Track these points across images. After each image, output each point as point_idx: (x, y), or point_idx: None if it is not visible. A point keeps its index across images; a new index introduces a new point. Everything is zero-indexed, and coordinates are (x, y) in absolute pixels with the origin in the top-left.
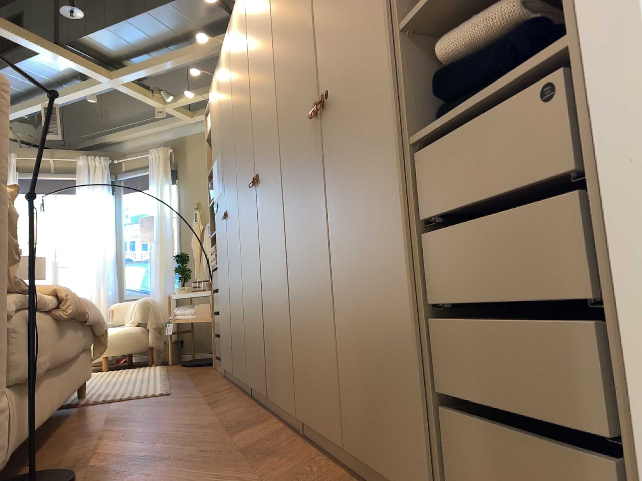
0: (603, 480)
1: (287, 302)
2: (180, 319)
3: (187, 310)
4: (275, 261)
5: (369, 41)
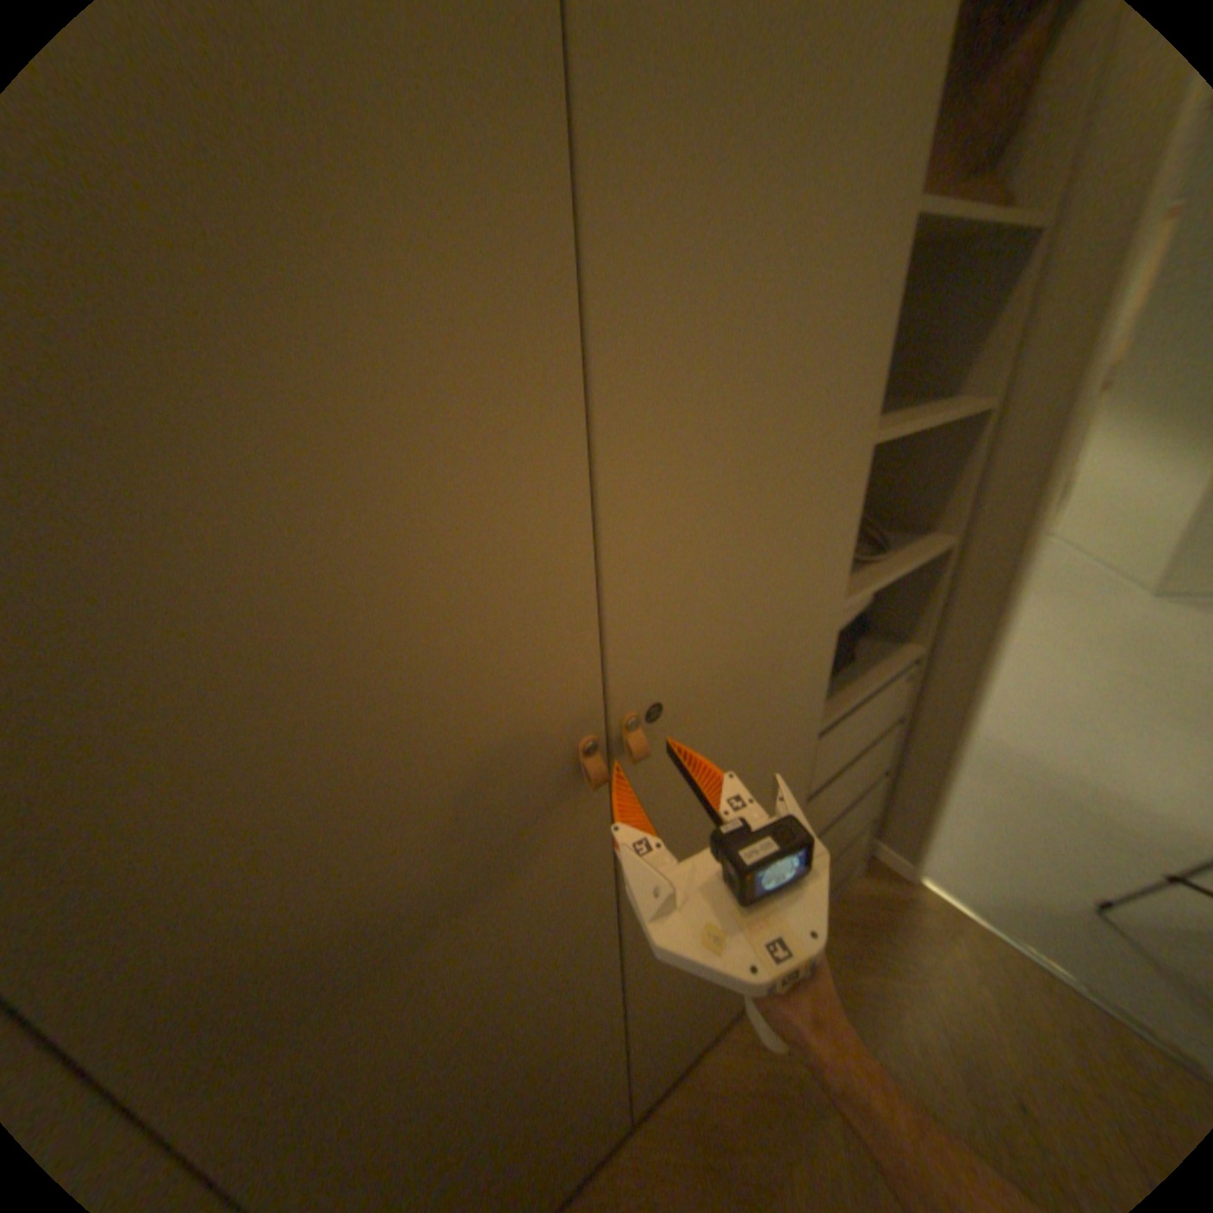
0: (874, 836)
1: None
2: None
3: None
4: None
5: (823, 614)
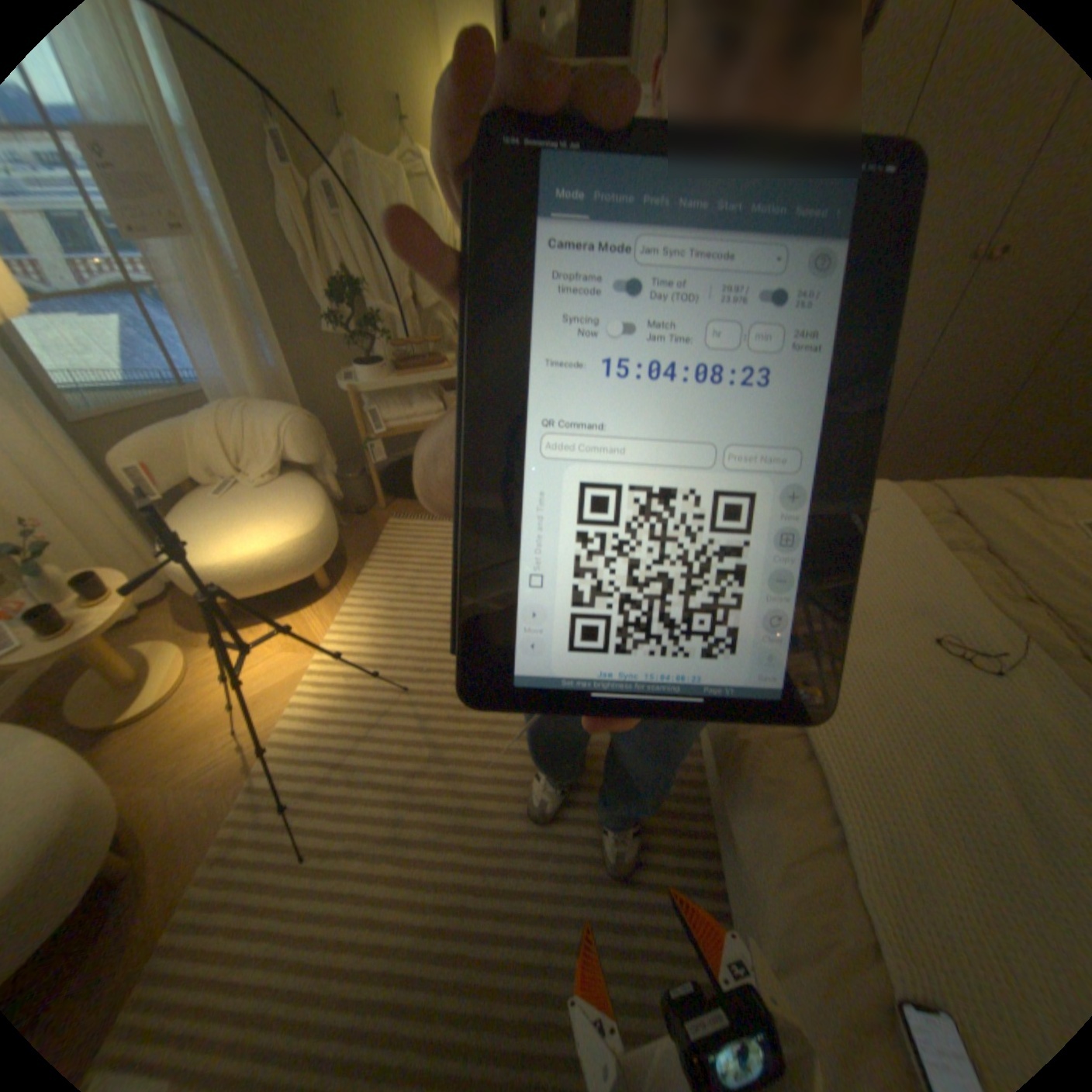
0: None
1: (993, 410)
2: (392, 433)
3: (410, 413)
4: (982, 369)
5: None
